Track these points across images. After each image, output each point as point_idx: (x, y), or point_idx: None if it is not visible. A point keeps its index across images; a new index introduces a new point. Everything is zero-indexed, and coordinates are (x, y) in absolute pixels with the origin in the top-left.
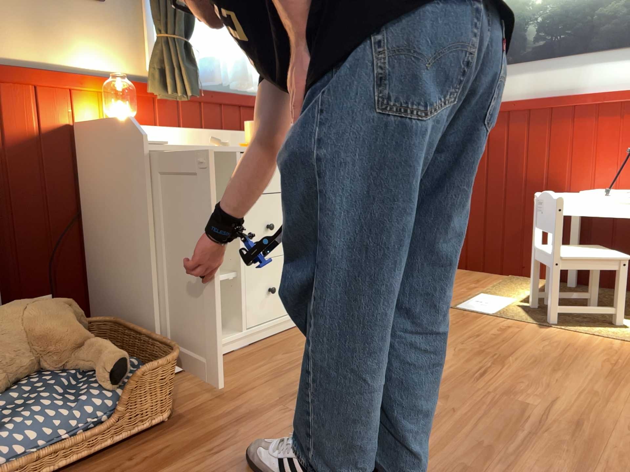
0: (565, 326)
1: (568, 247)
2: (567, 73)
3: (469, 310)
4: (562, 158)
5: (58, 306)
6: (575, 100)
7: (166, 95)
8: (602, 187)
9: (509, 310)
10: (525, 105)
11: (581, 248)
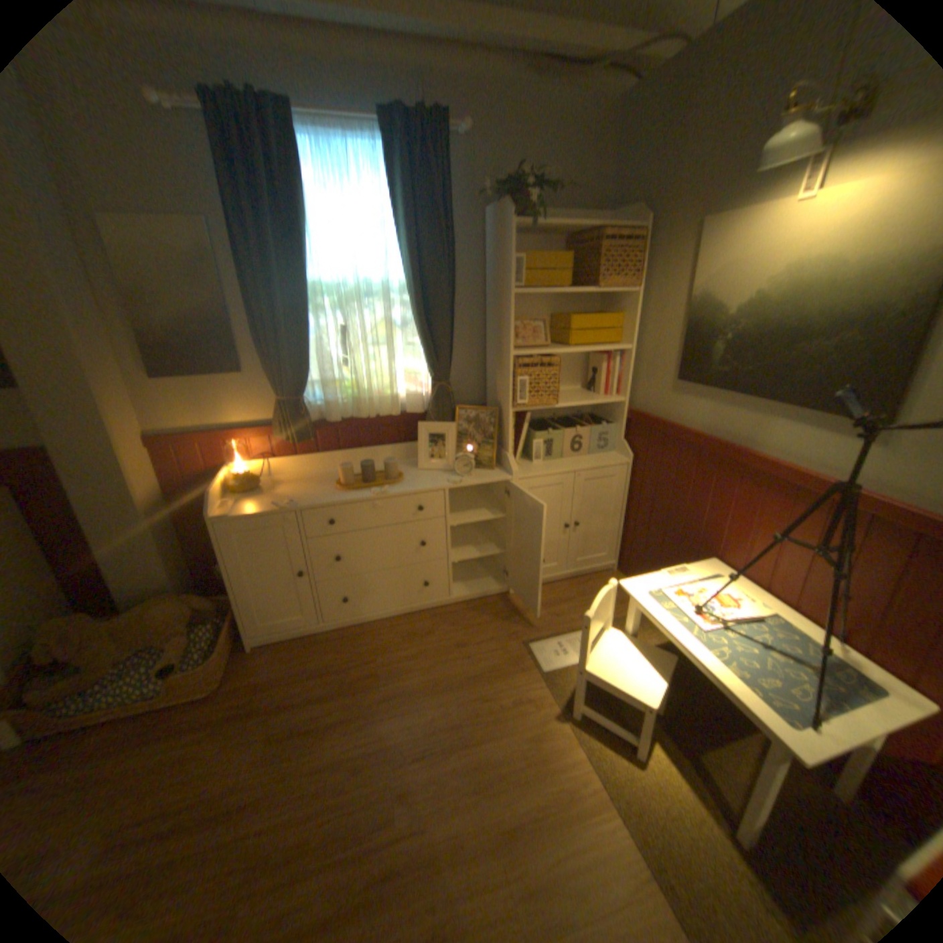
0: (581, 731)
1: (633, 648)
2: (750, 416)
3: (533, 655)
4: (723, 519)
5: (169, 608)
6: (746, 458)
7: (287, 438)
8: (756, 575)
9: (568, 673)
10: (696, 439)
11: (642, 658)
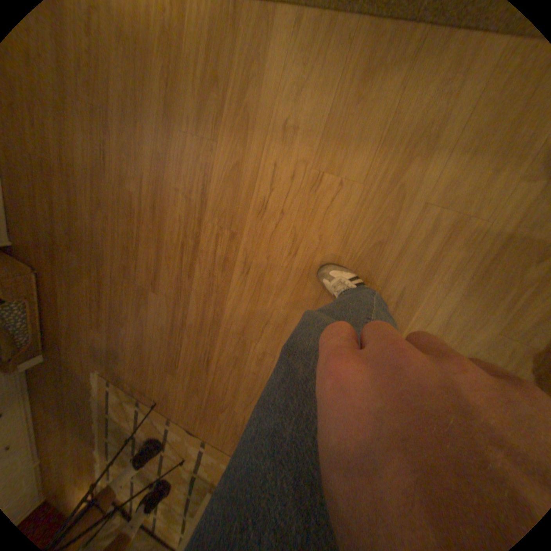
0: None
1: None
2: None
3: None
4: None
5: None
6: None
7: None
8: None
9: None
10: None
11: None
